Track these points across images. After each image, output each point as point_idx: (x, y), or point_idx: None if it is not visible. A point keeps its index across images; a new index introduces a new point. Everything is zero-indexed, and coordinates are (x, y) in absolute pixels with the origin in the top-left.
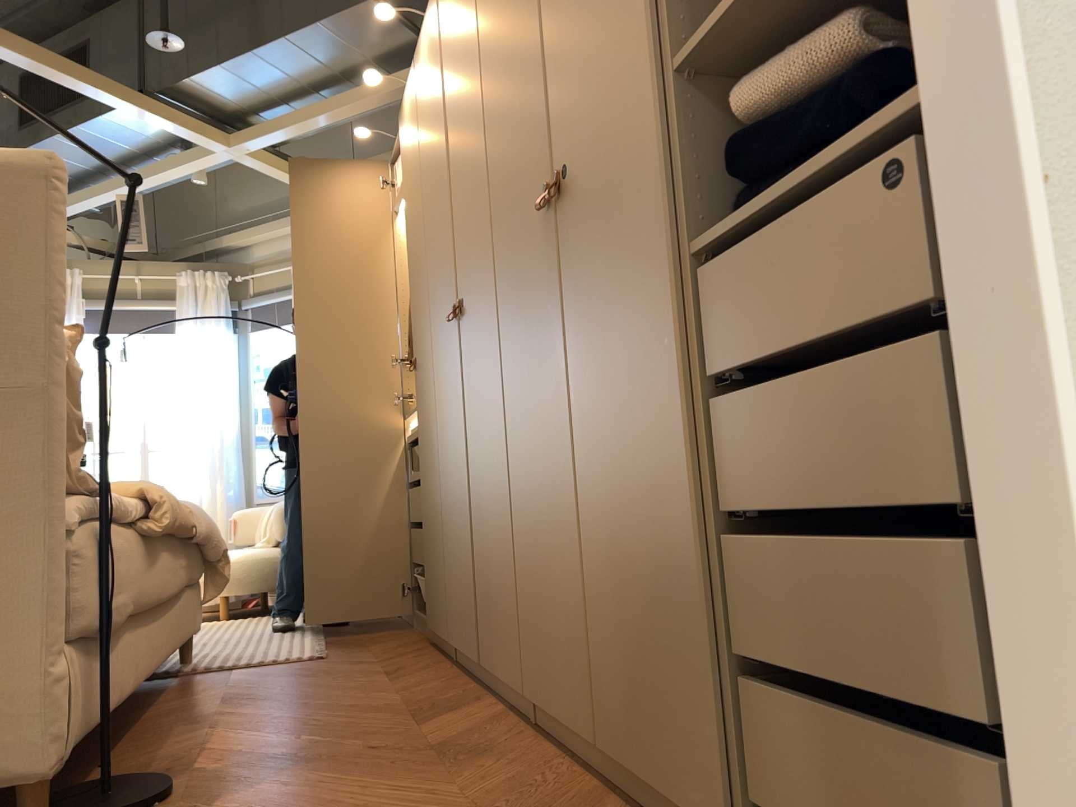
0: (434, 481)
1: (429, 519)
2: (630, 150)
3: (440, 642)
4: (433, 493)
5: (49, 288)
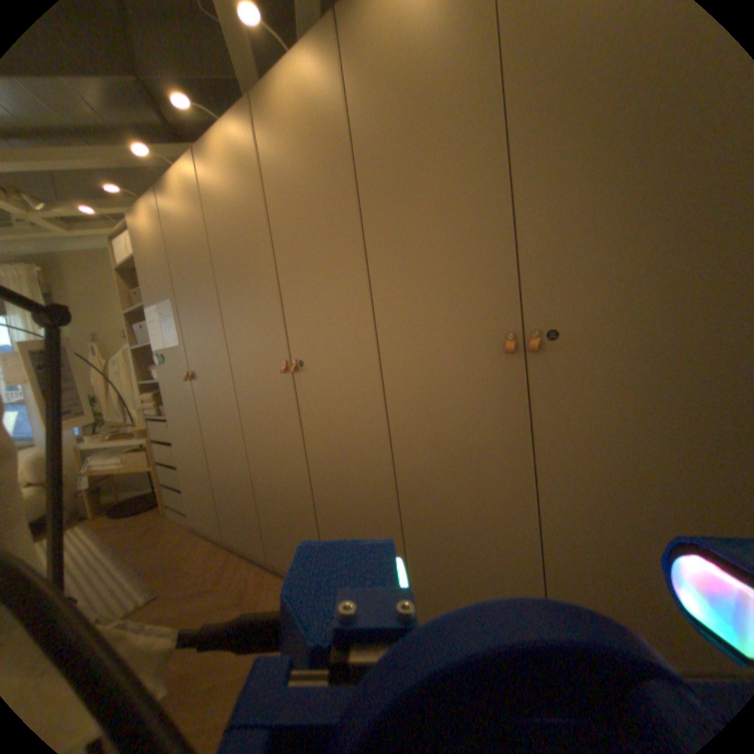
0: (231, 459)
1: (222, 479)
2: (684, 358)
3: (235, 549)
4: (228, 466)
5: None
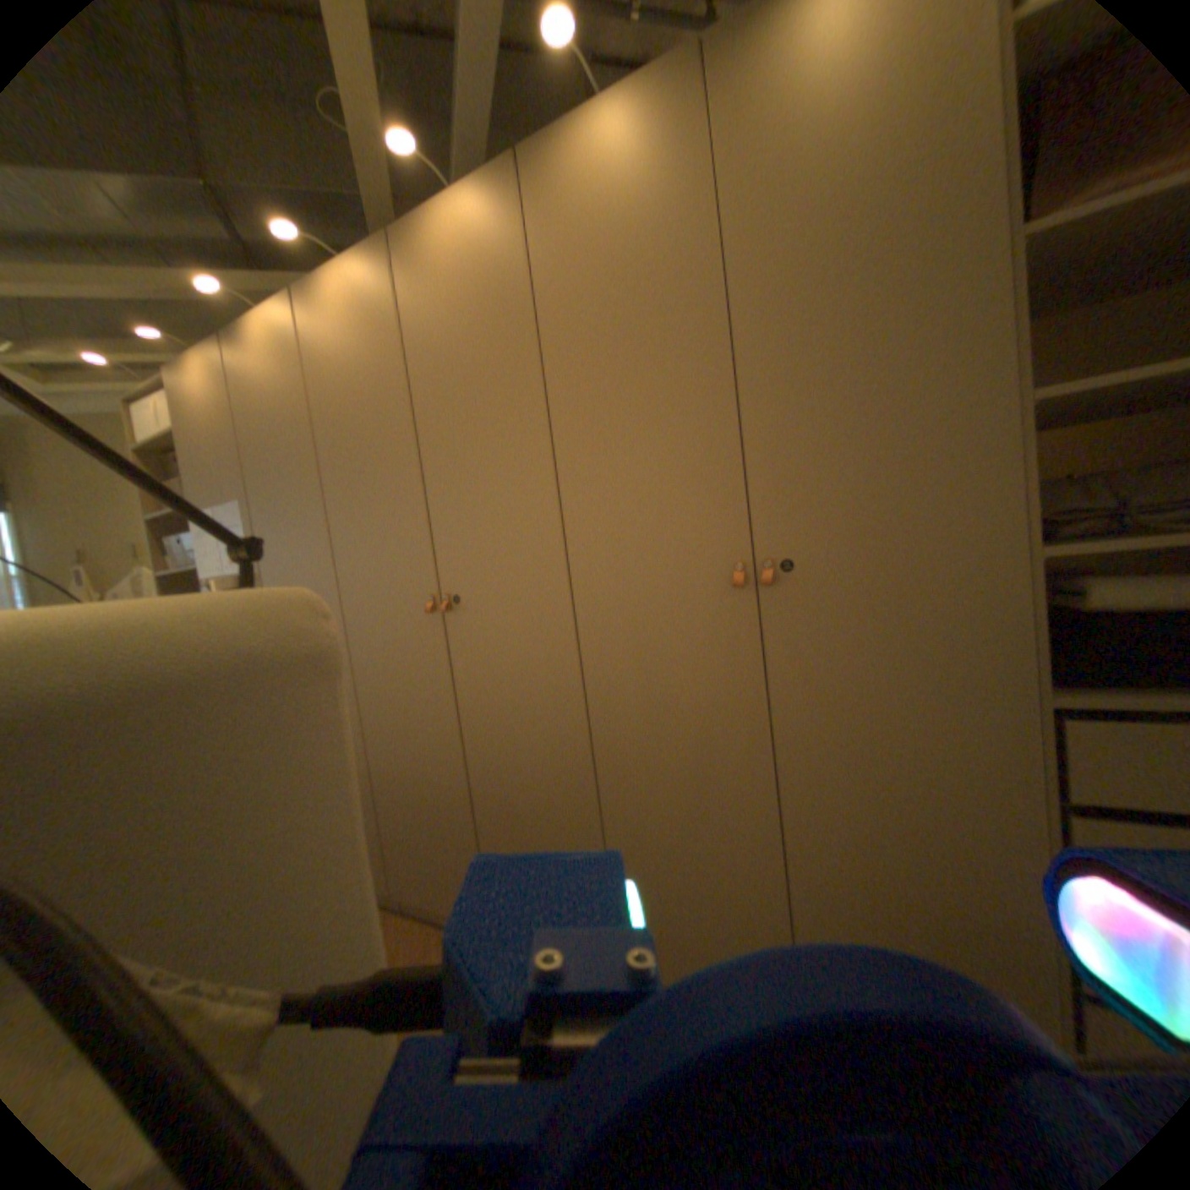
0: None
1: None
2: (923, 592)
3: None
4: None
5: (278, 900)
